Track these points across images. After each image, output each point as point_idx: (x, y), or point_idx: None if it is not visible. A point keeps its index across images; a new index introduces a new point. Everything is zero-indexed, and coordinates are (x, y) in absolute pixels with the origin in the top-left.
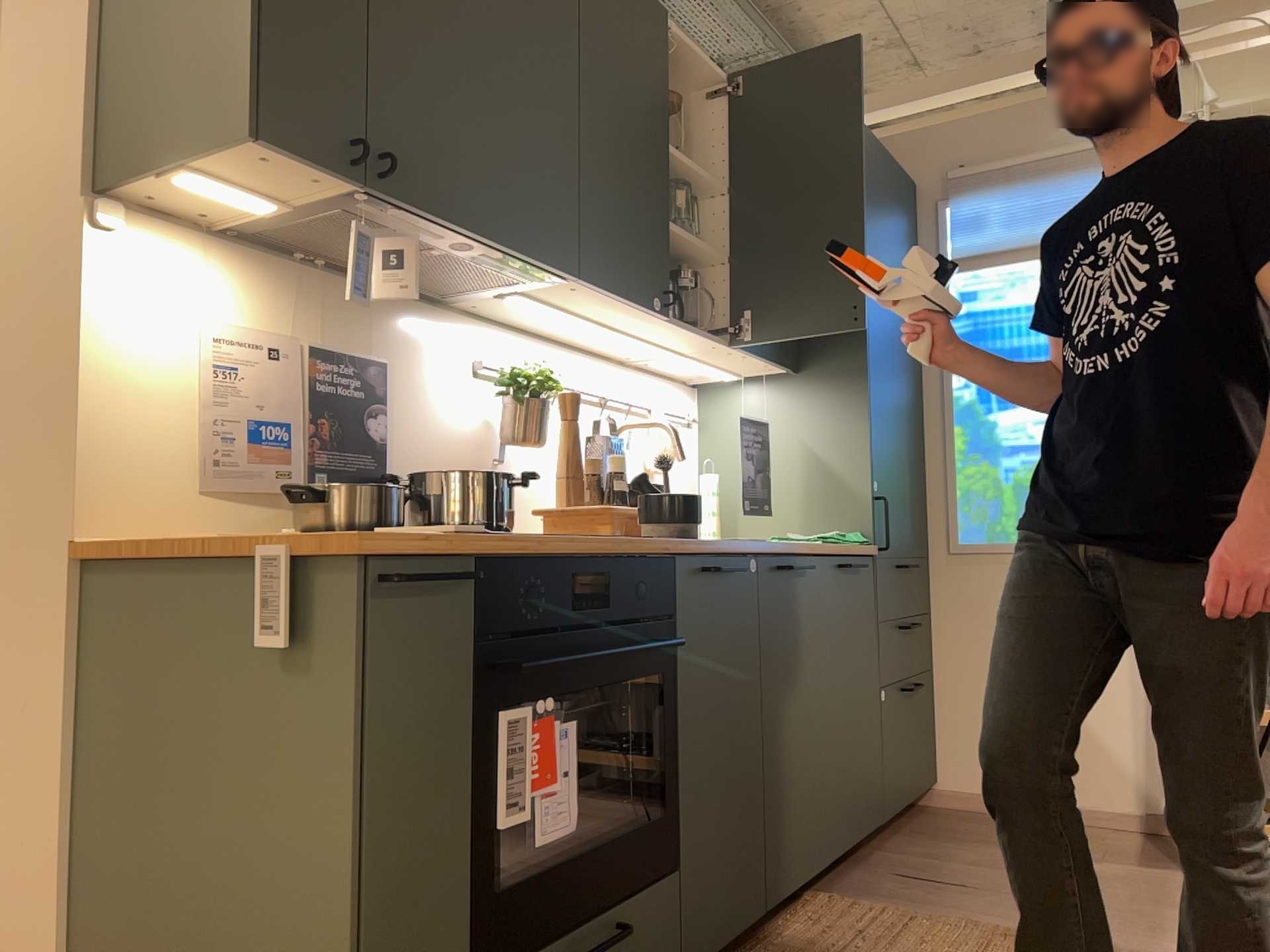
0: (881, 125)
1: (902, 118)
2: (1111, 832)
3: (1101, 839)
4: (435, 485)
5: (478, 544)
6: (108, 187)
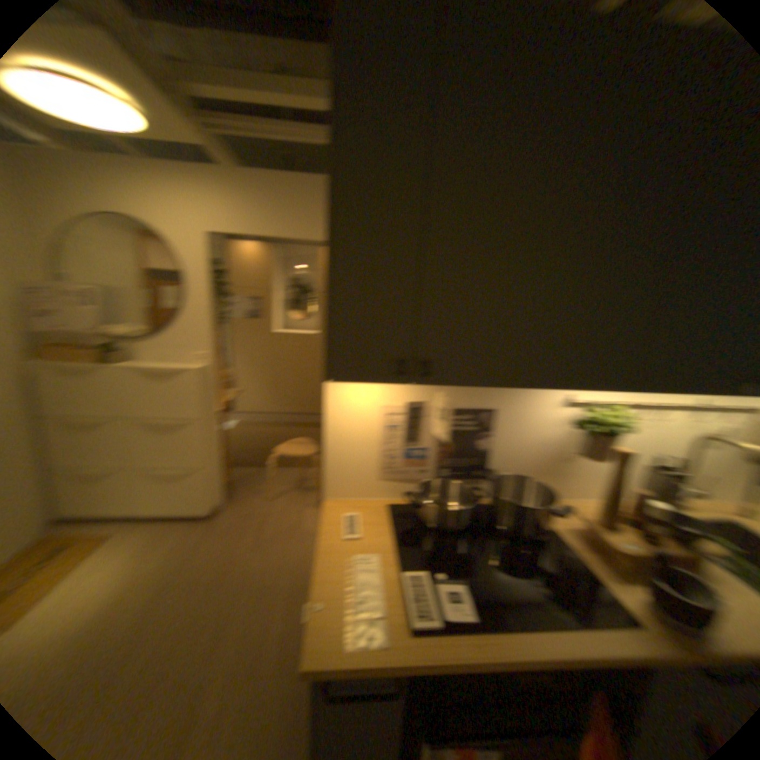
0: None
1: None
2: None
3: None
4: (502, 496)
5: (411, 671)
6: None
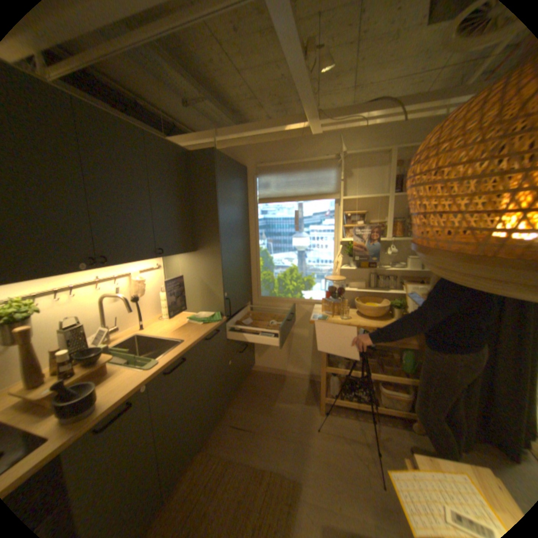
0: (236, 139)
1: (243, 138)
2: (300, 382)
3: (297, 387)
4: None
5: None
6: None
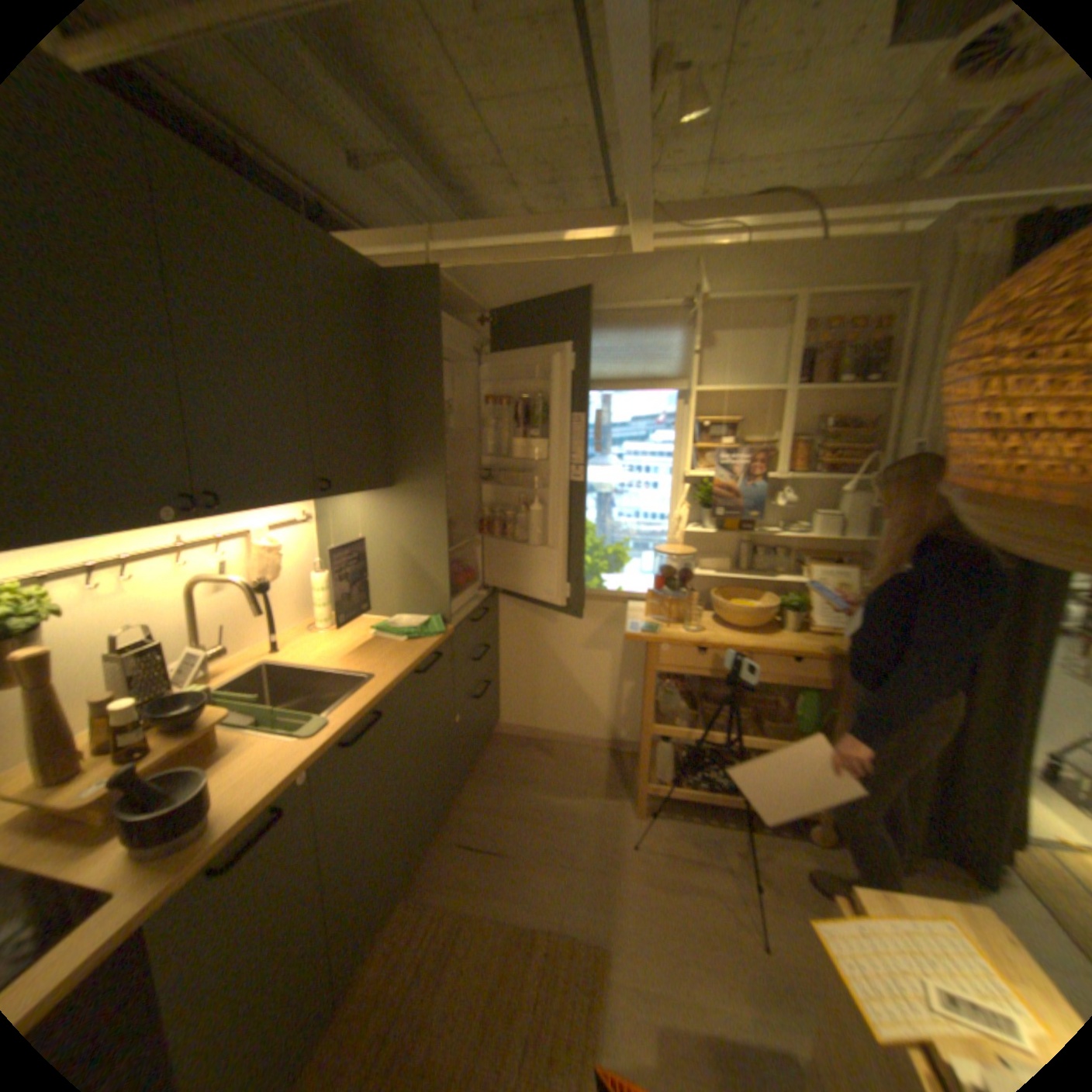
0: (474, 251)
1: (490, 248)
2: (593, 754)
3: (587, 765)
4: None
5: None
6: None
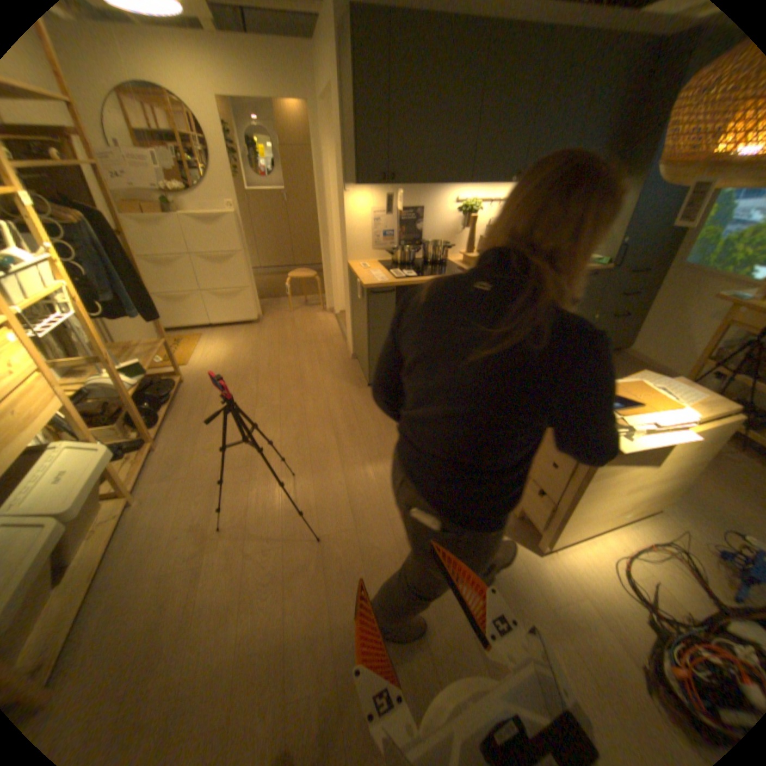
0: None
1: None
2: None
3: None
4: (425, 248)
5: (395, 285)
6: (345, 182)
